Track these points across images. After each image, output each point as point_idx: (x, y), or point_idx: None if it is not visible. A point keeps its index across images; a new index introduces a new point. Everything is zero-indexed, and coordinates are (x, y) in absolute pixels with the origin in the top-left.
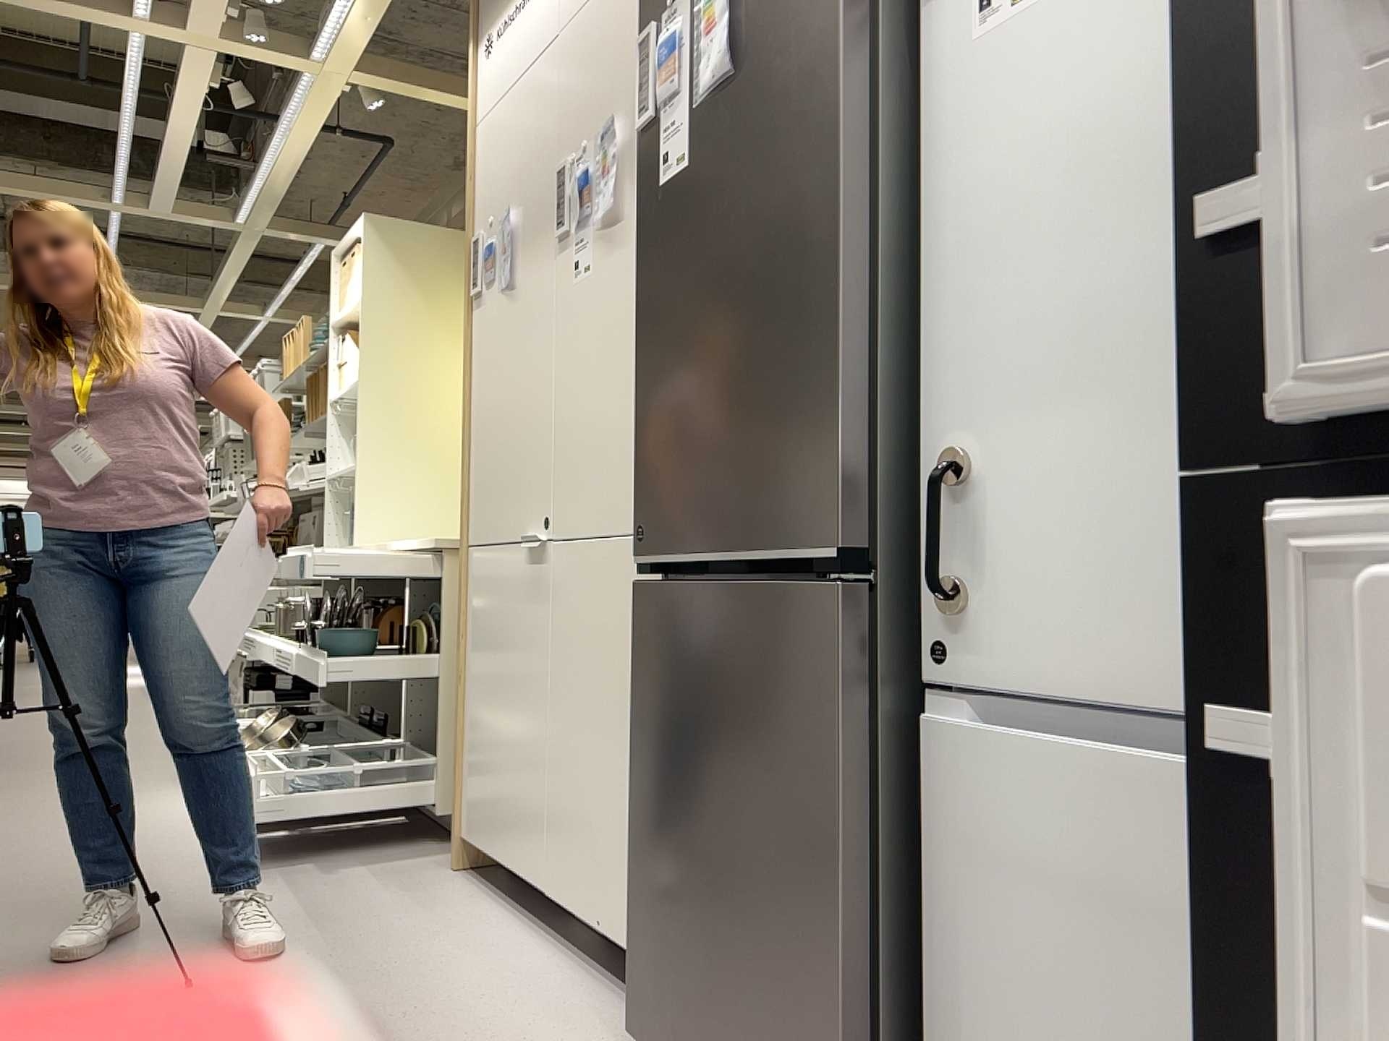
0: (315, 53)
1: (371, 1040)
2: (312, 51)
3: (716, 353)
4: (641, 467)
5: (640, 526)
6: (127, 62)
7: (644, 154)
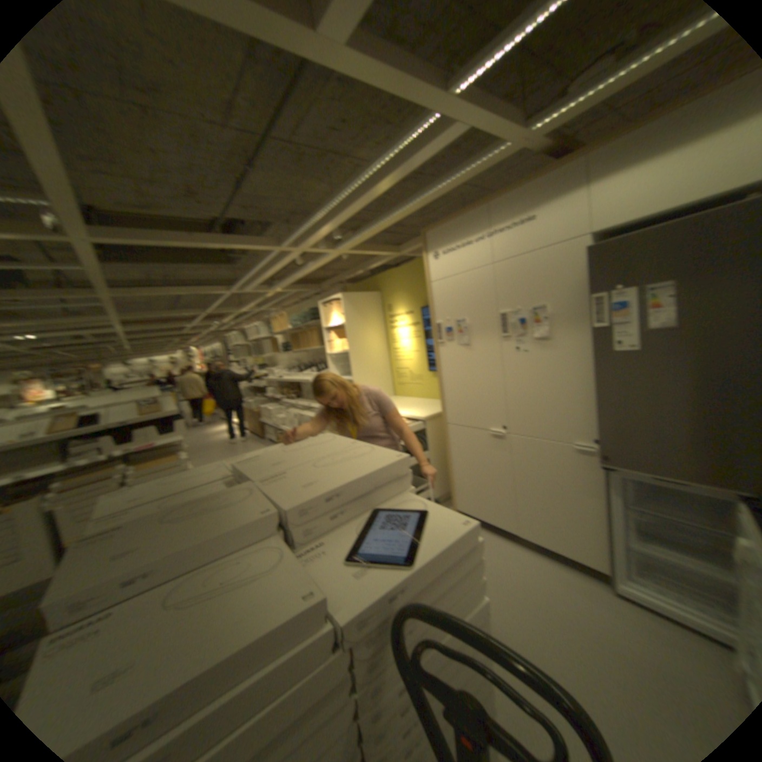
0: (340, 248)
1: (528, 608)
2: (338, 247)
3: (667, 416)
4: (606, 438)
5: (607, 456)
6: (269, 258)
7: (599, 336)
